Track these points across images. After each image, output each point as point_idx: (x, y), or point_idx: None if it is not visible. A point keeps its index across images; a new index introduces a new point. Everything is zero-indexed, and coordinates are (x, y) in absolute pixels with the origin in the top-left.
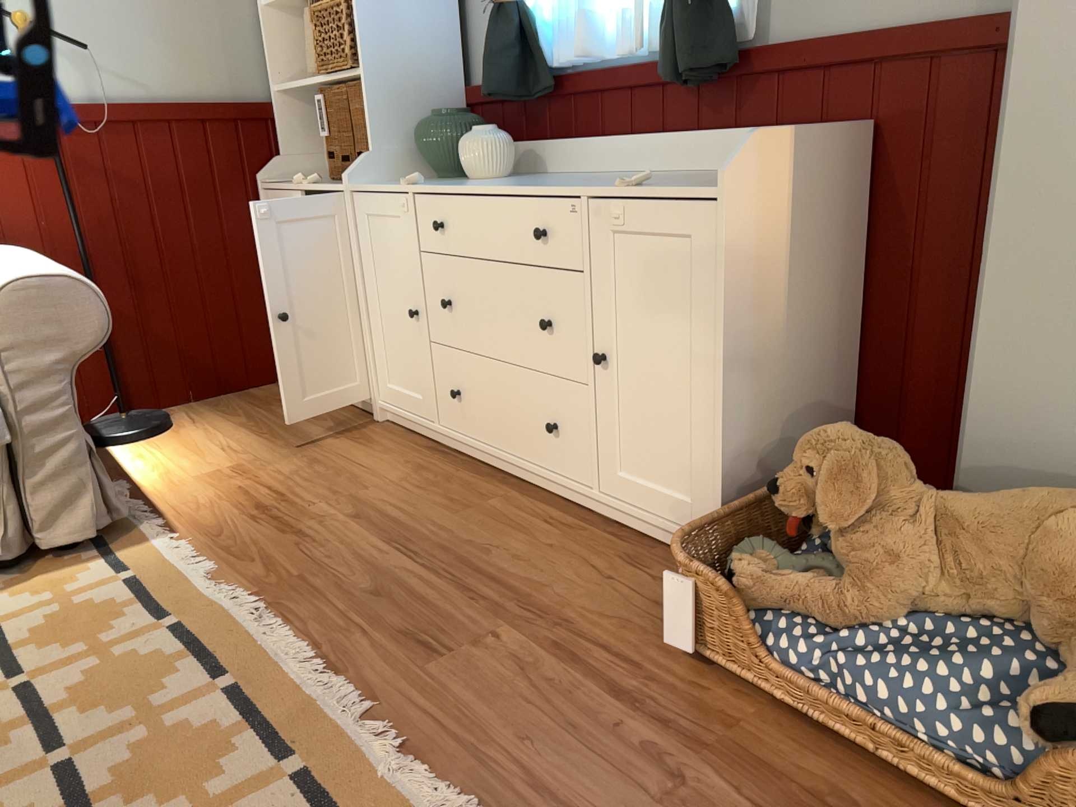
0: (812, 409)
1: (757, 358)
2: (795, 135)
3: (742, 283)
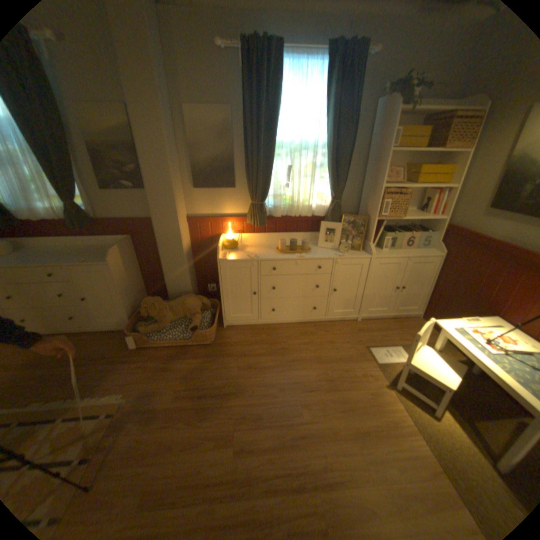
0: (137, 292)
1: (124, 289)
2: (117, 245)
3: (117, 277)
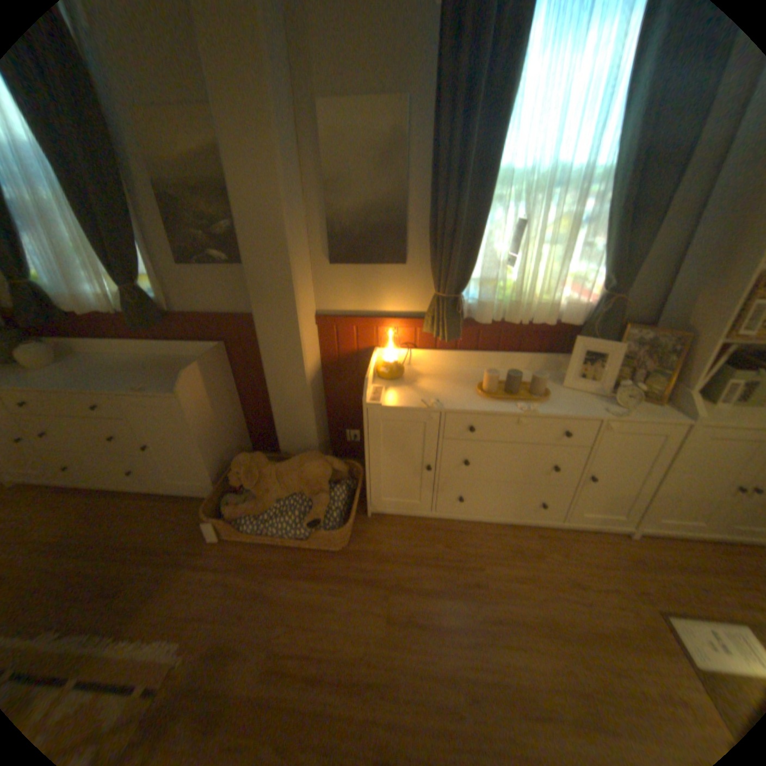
0: (232, 435)
1: (208, 436)
2: (198, 362)
3: (195, 418)
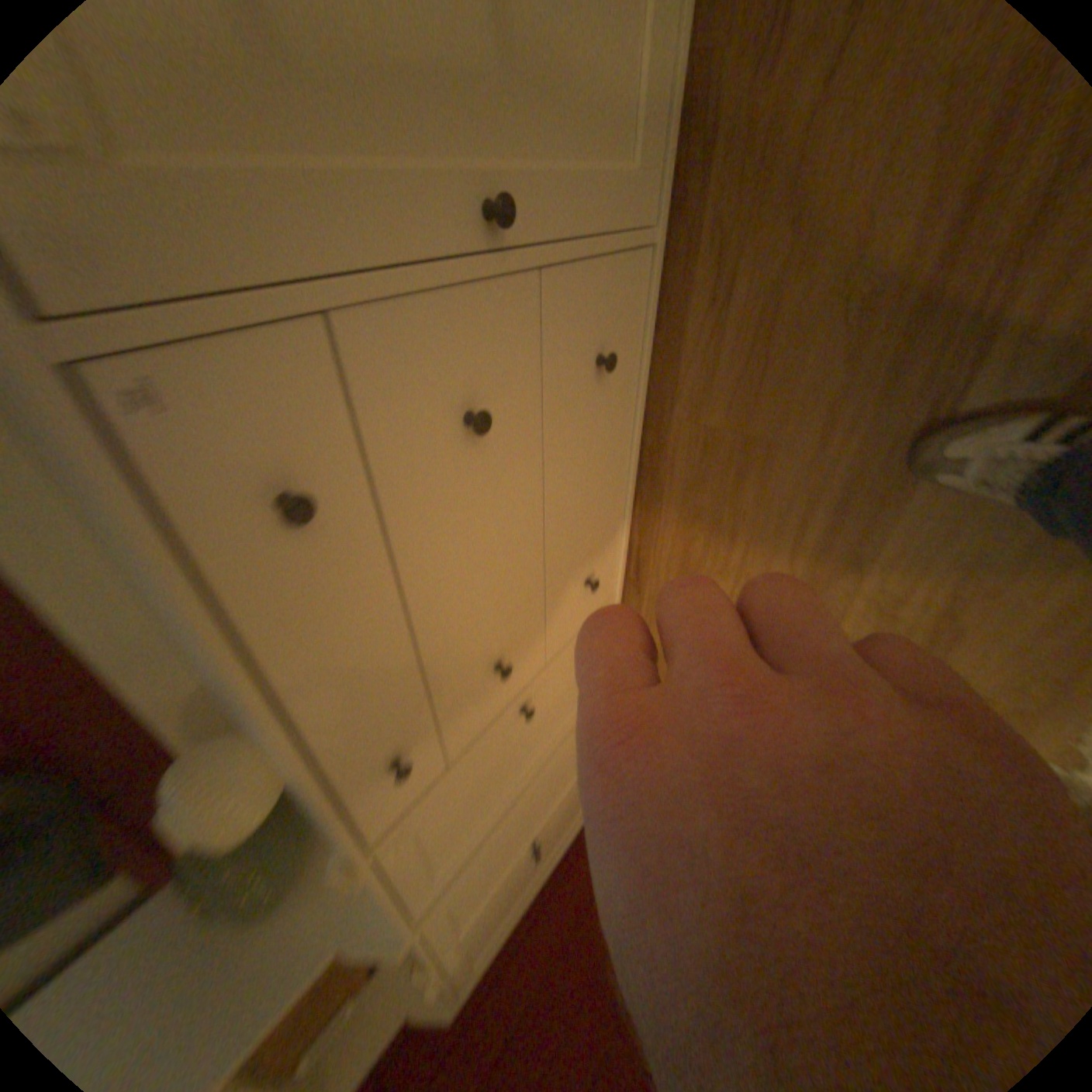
0: None
1: None
2: None
3: None
